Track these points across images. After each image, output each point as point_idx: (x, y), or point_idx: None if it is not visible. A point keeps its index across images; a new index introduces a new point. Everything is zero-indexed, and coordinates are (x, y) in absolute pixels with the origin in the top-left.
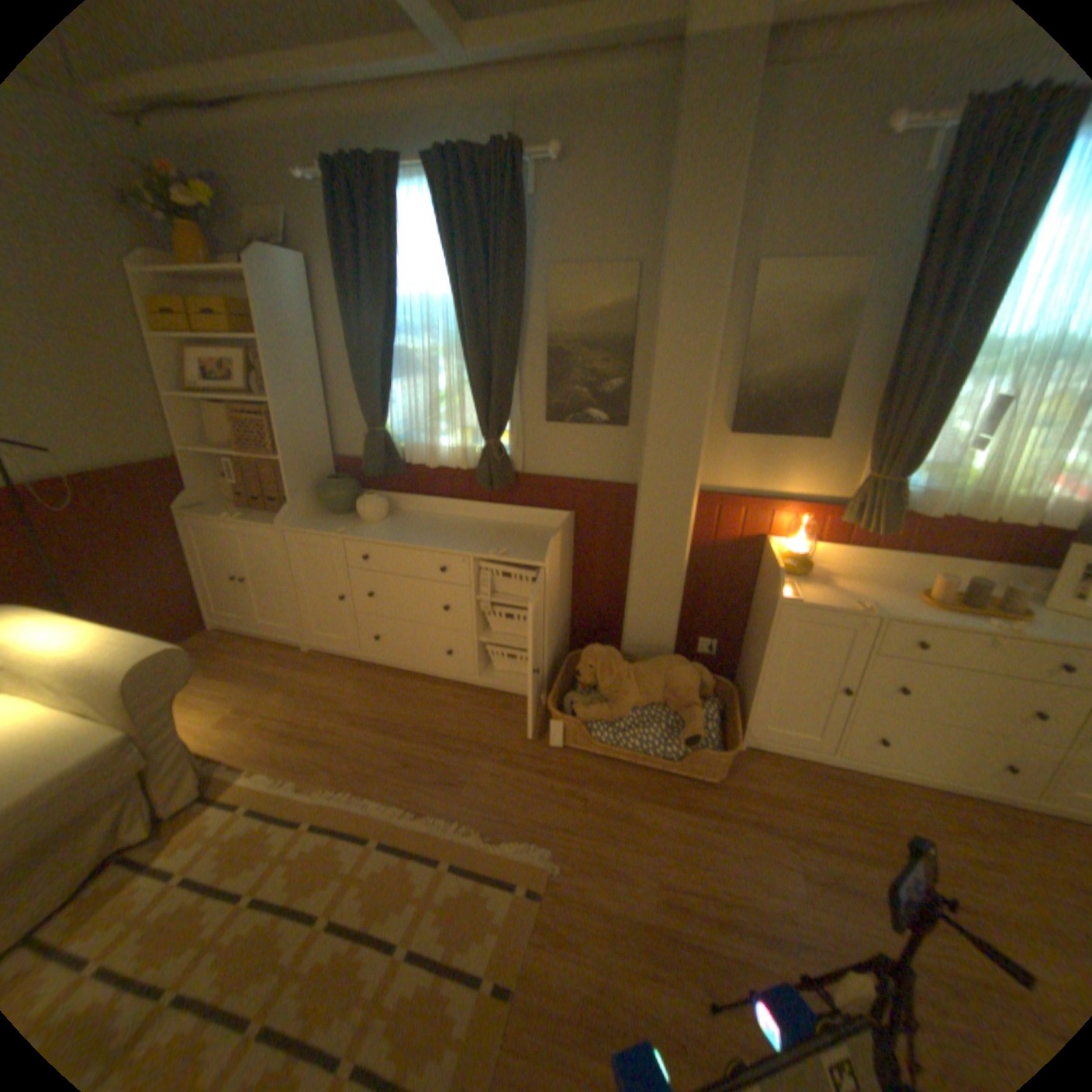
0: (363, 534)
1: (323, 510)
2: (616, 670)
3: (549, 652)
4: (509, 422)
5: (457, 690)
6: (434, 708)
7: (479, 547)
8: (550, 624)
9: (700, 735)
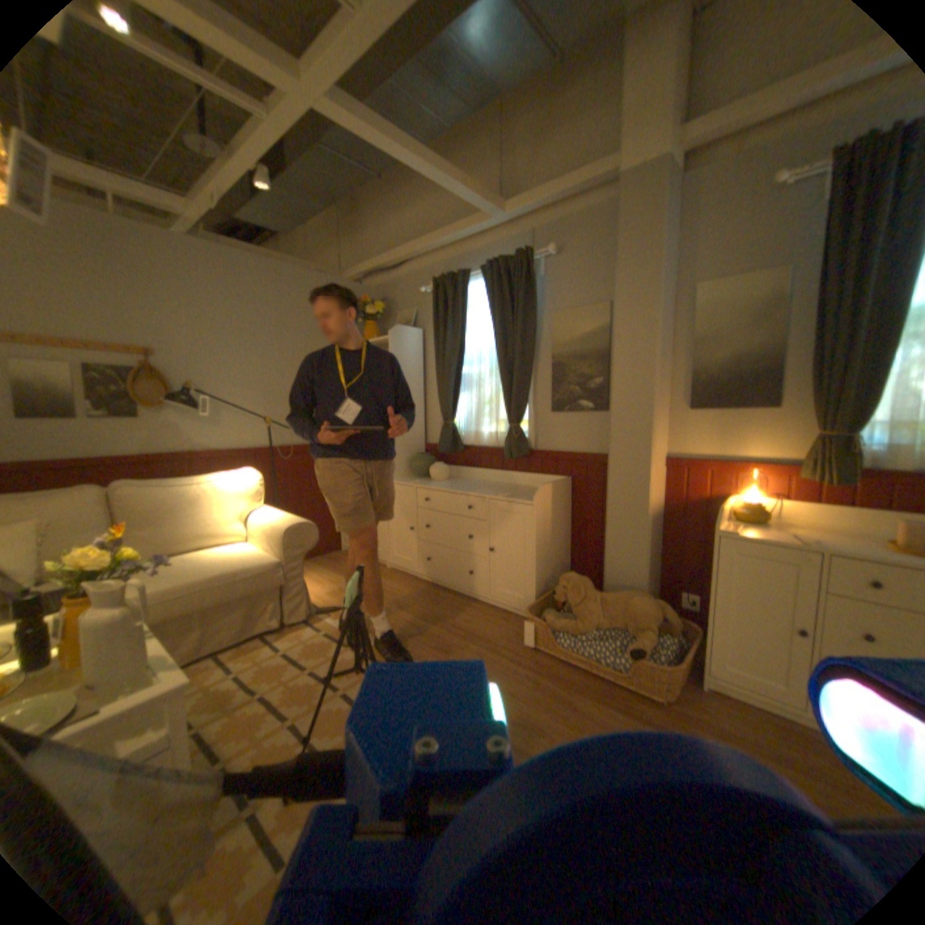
0: (428, 484)
1: (413, 475)
2: (585, 593)
3: (539, 578)
4: (527, 413)
5: (474, 604)
6: (454, 610)
7: (495, 493)
8: (540, 553)
9: (646, 650)
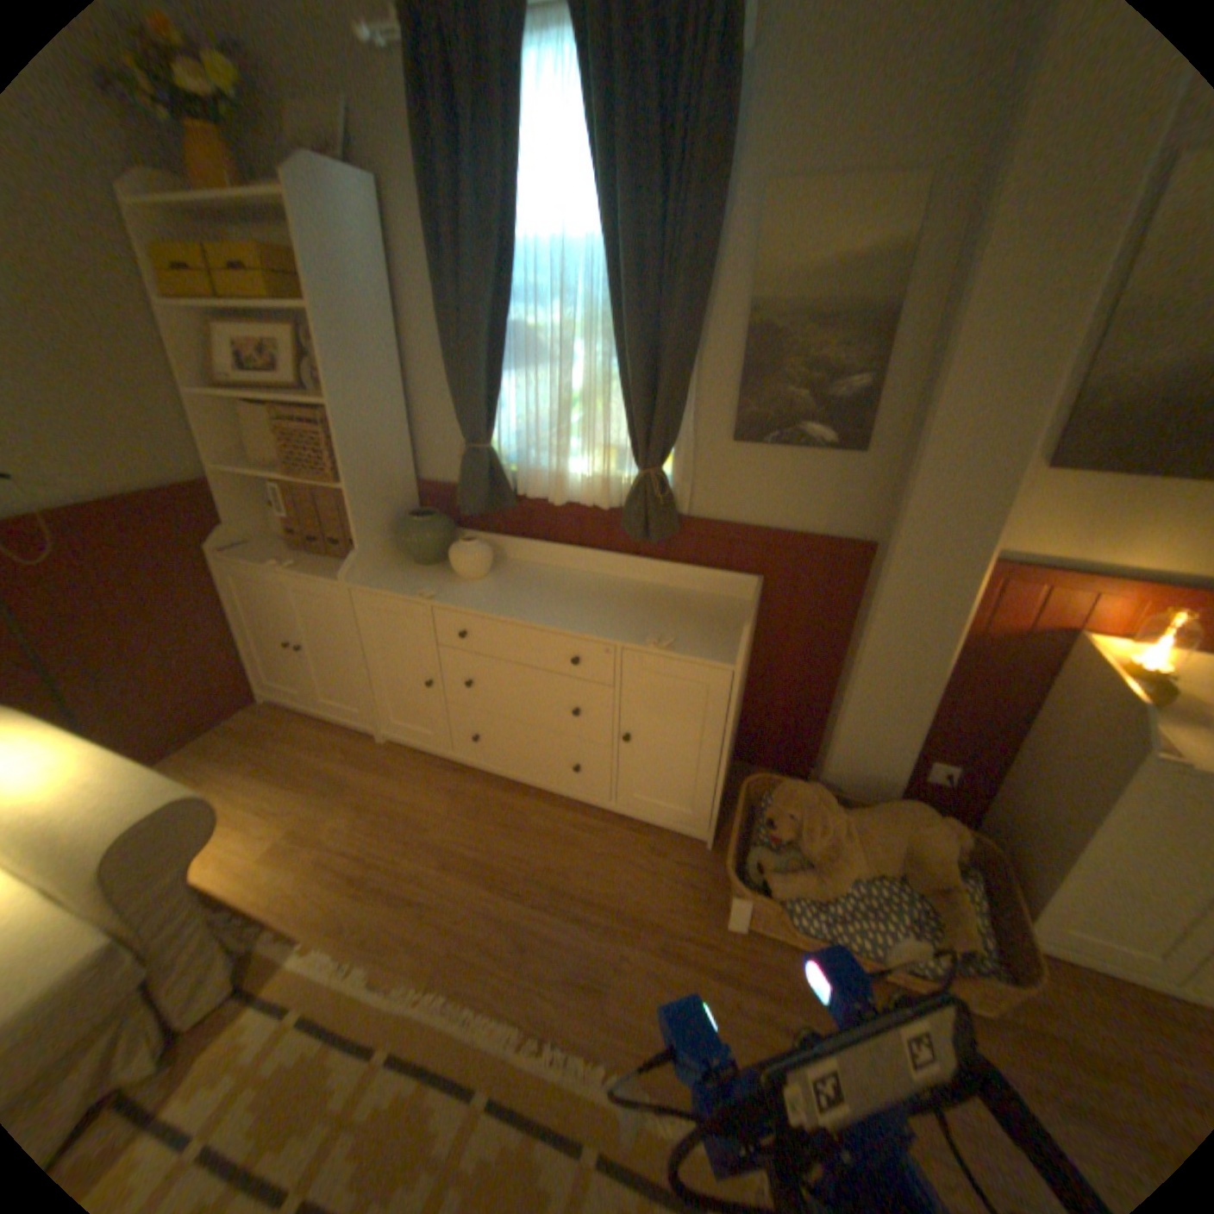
0: (460, 598)
1: (405, 556)
2: (831, 825)
3: (723, 781)
4: (676, 439)
5: (584, 816)
6: (556, 846)
7: (630, 629)
8: (729, 745)
9: (977, 949)
